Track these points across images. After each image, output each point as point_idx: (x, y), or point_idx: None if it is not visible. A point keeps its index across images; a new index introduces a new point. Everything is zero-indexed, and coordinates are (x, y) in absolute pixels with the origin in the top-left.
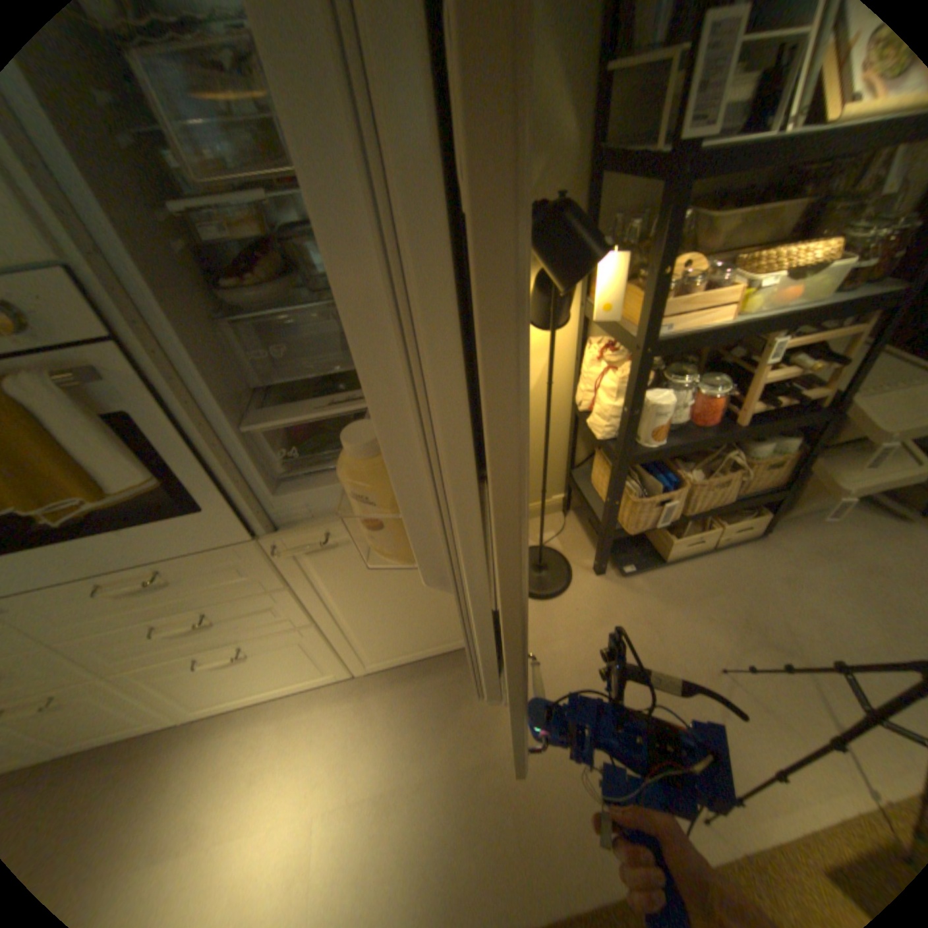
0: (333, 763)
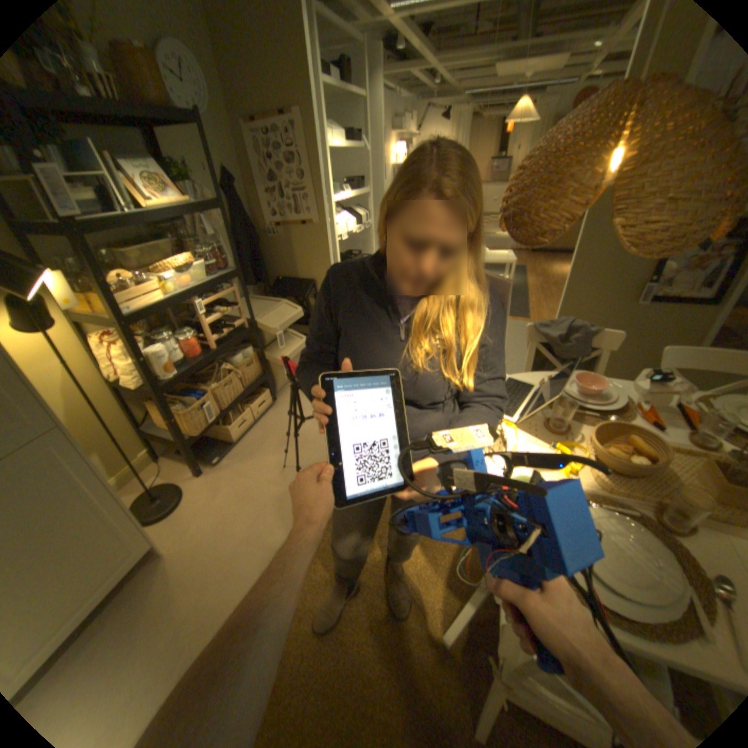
0: None
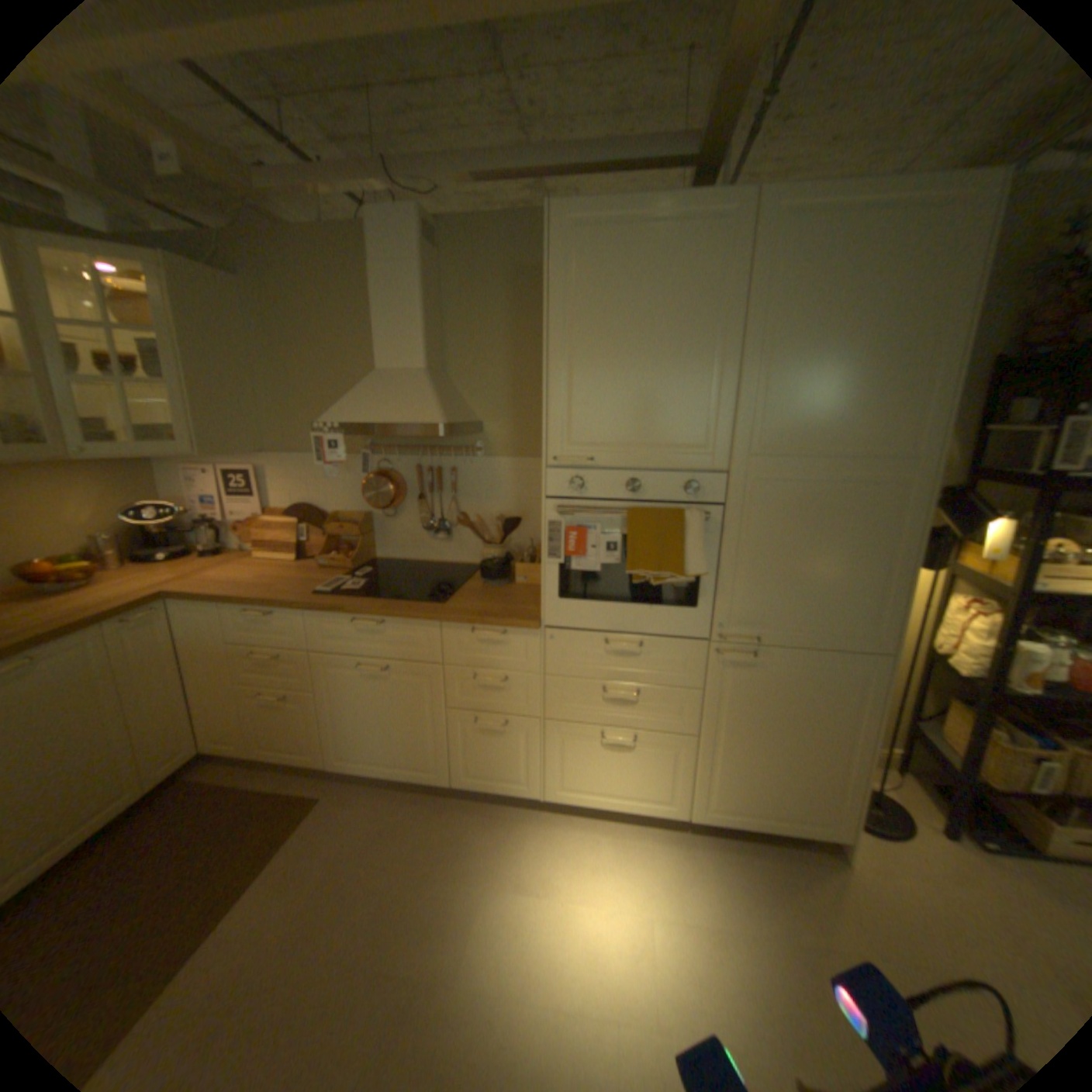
0: (669, 888)
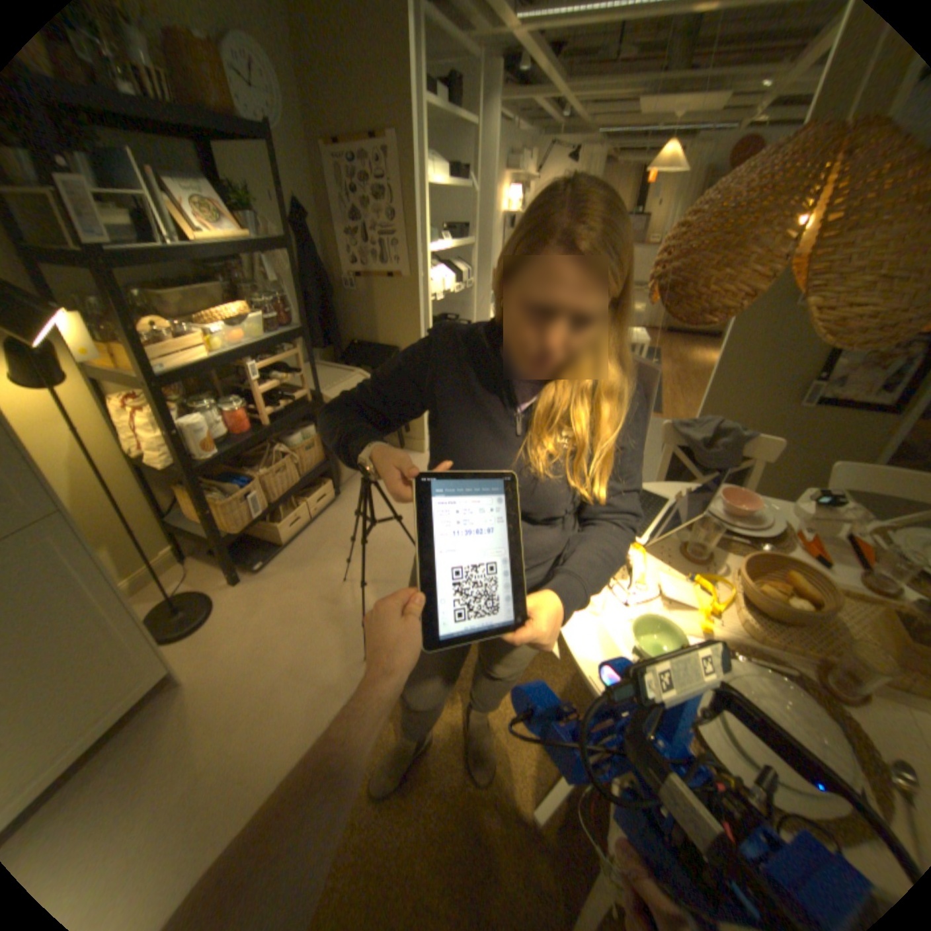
0: None
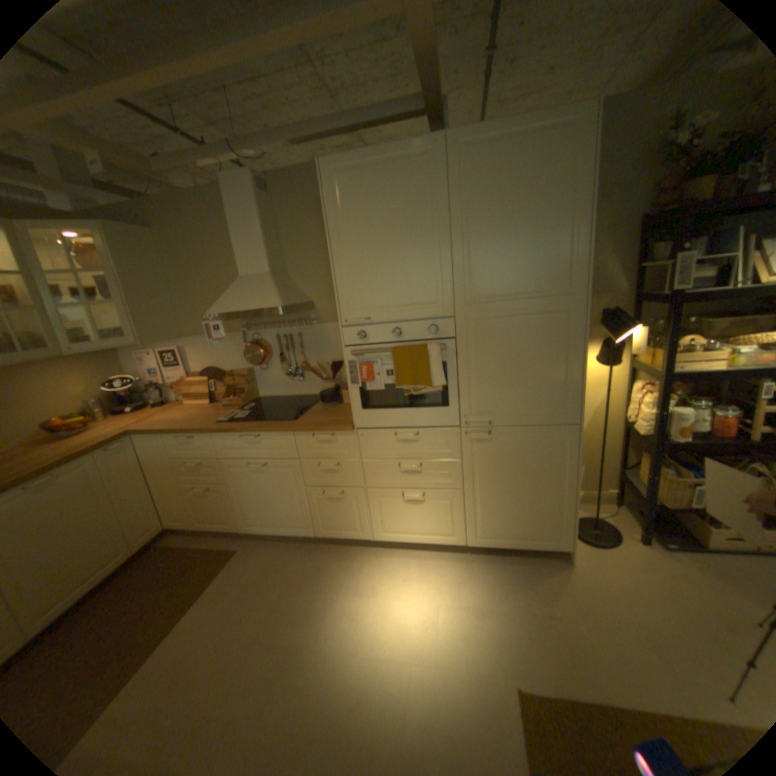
0: (451, 587)
